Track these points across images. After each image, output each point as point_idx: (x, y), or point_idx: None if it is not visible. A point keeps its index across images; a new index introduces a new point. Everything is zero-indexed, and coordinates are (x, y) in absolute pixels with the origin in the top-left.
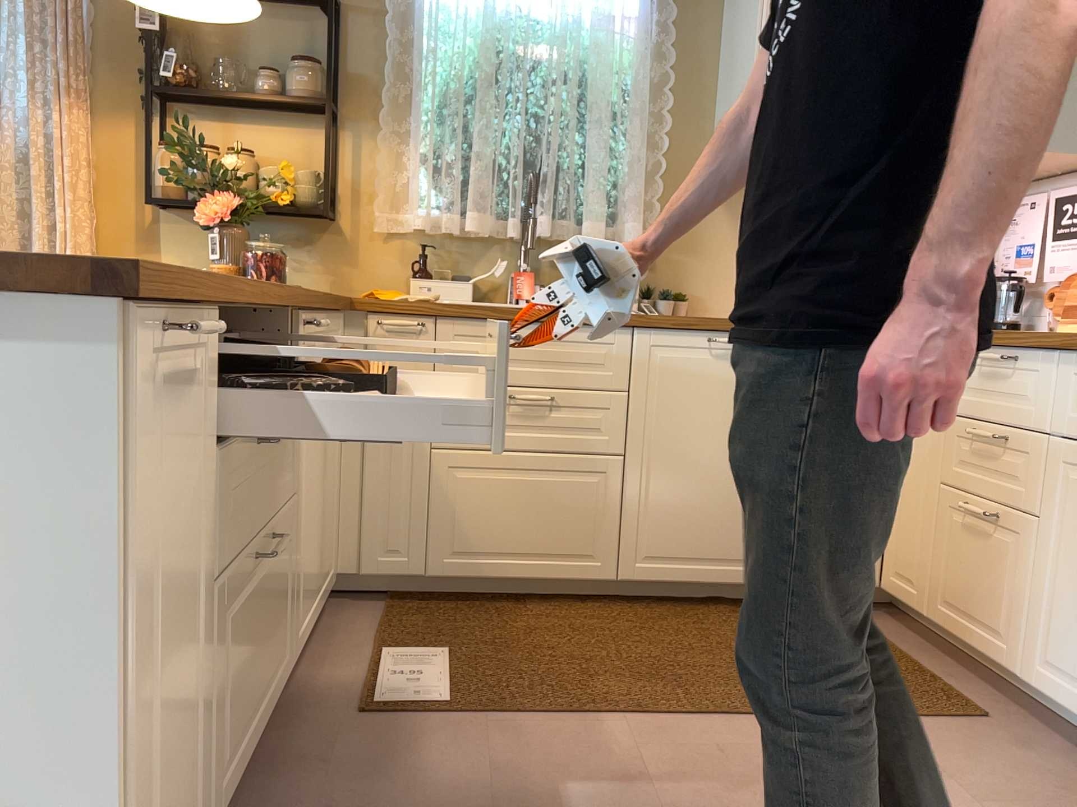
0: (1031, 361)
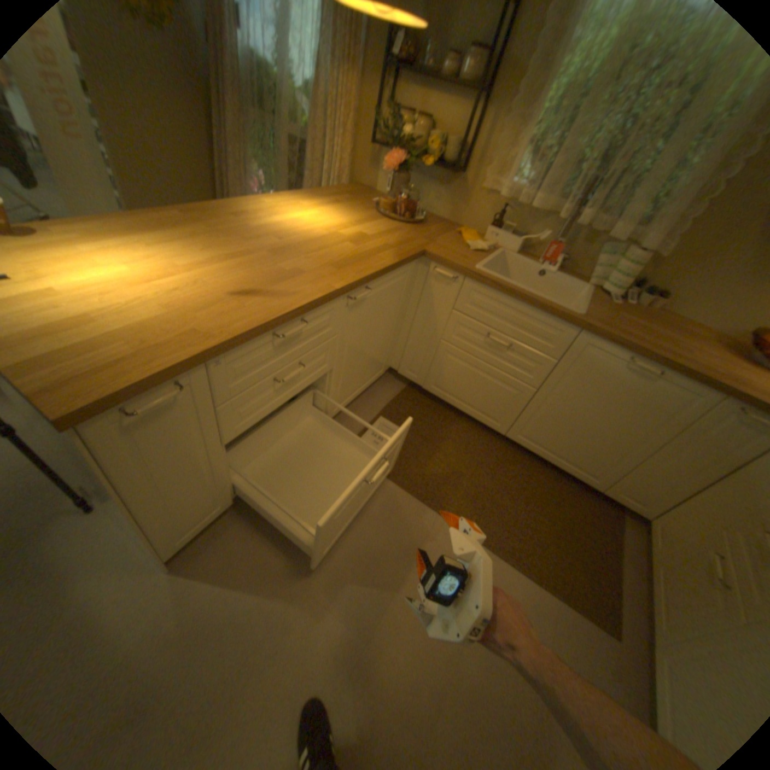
0: None
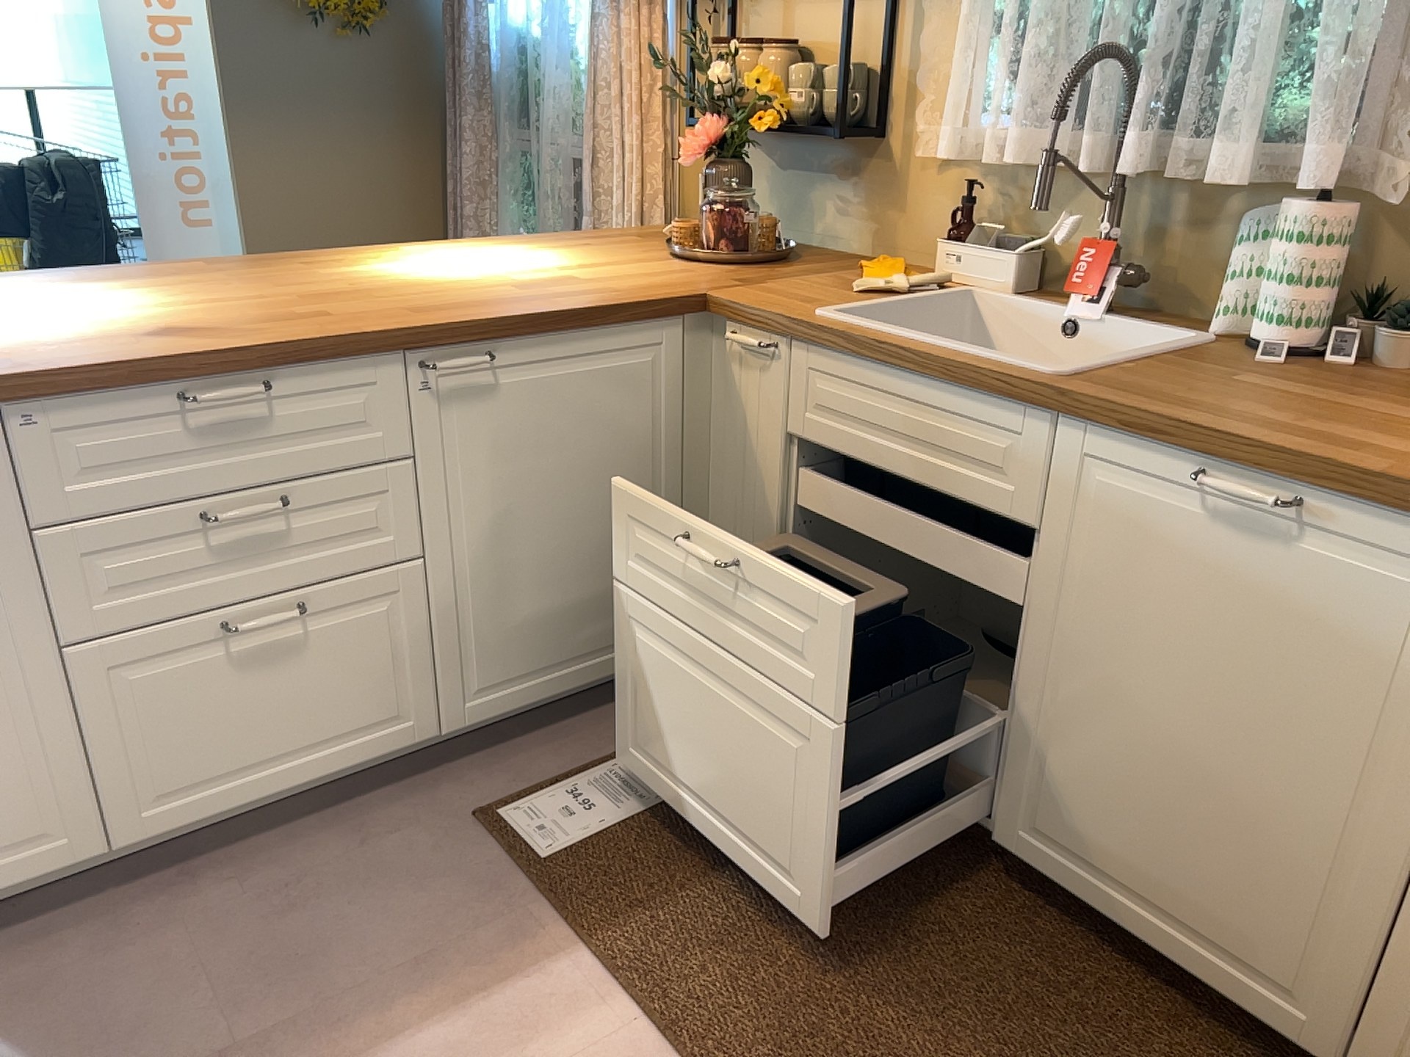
0: None
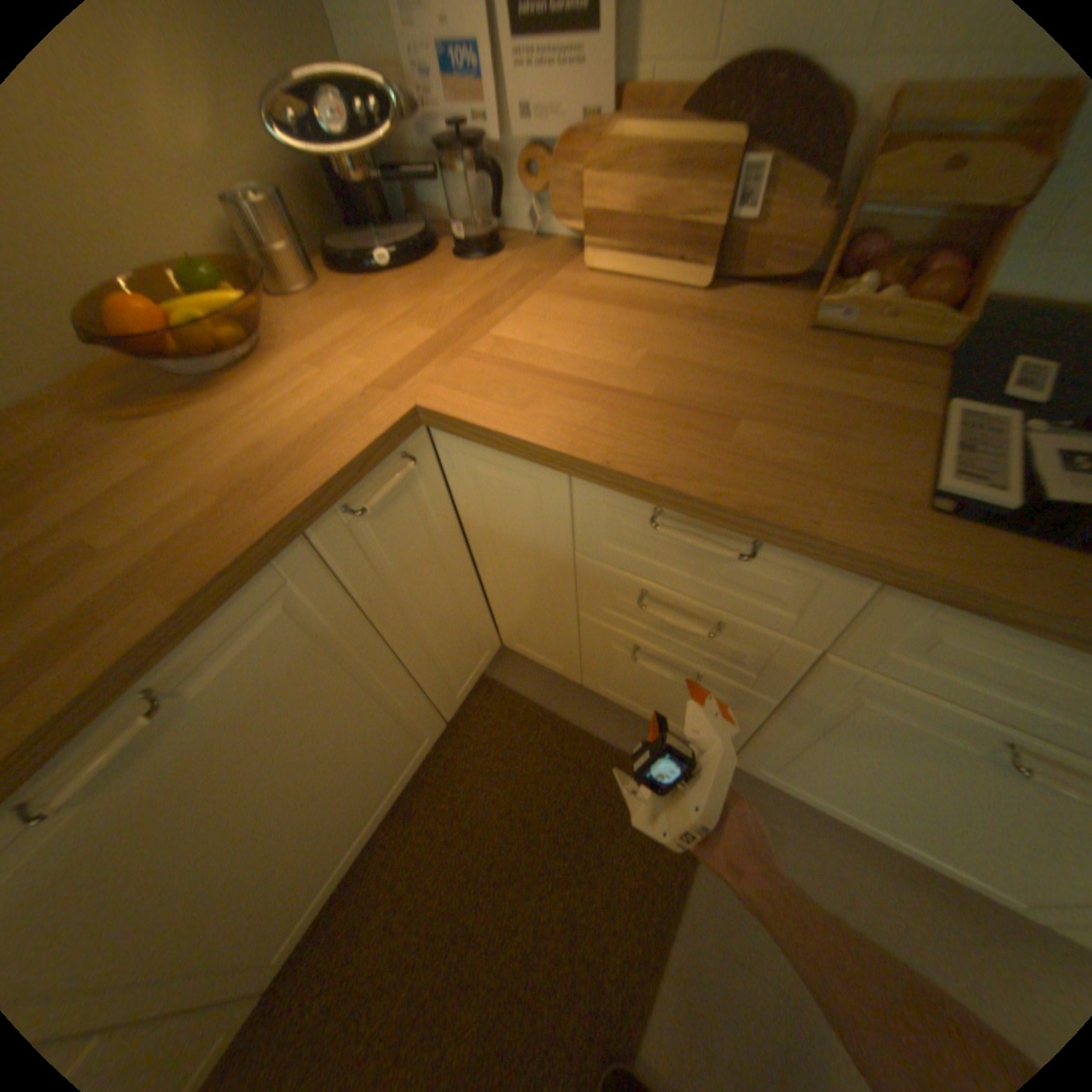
0: (802, 557)
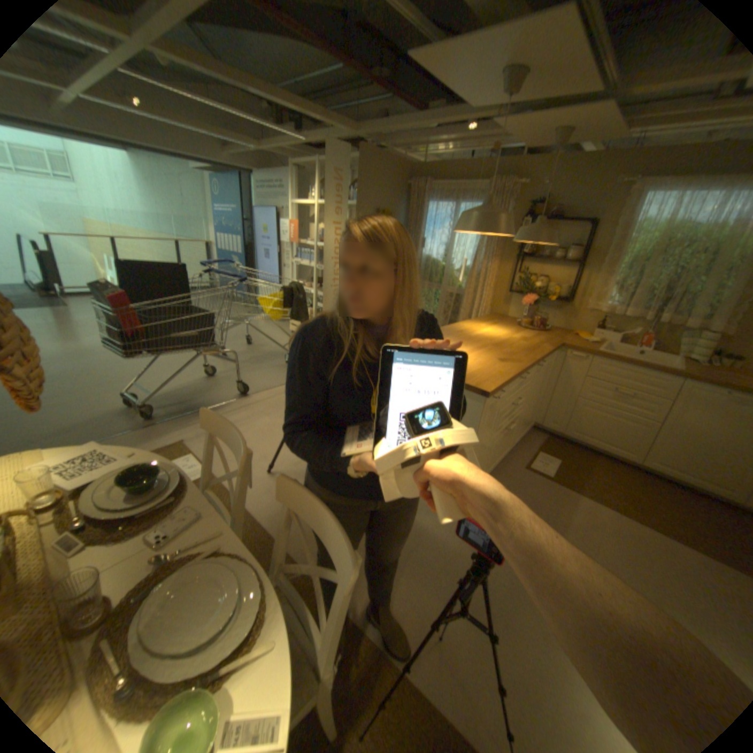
0: None
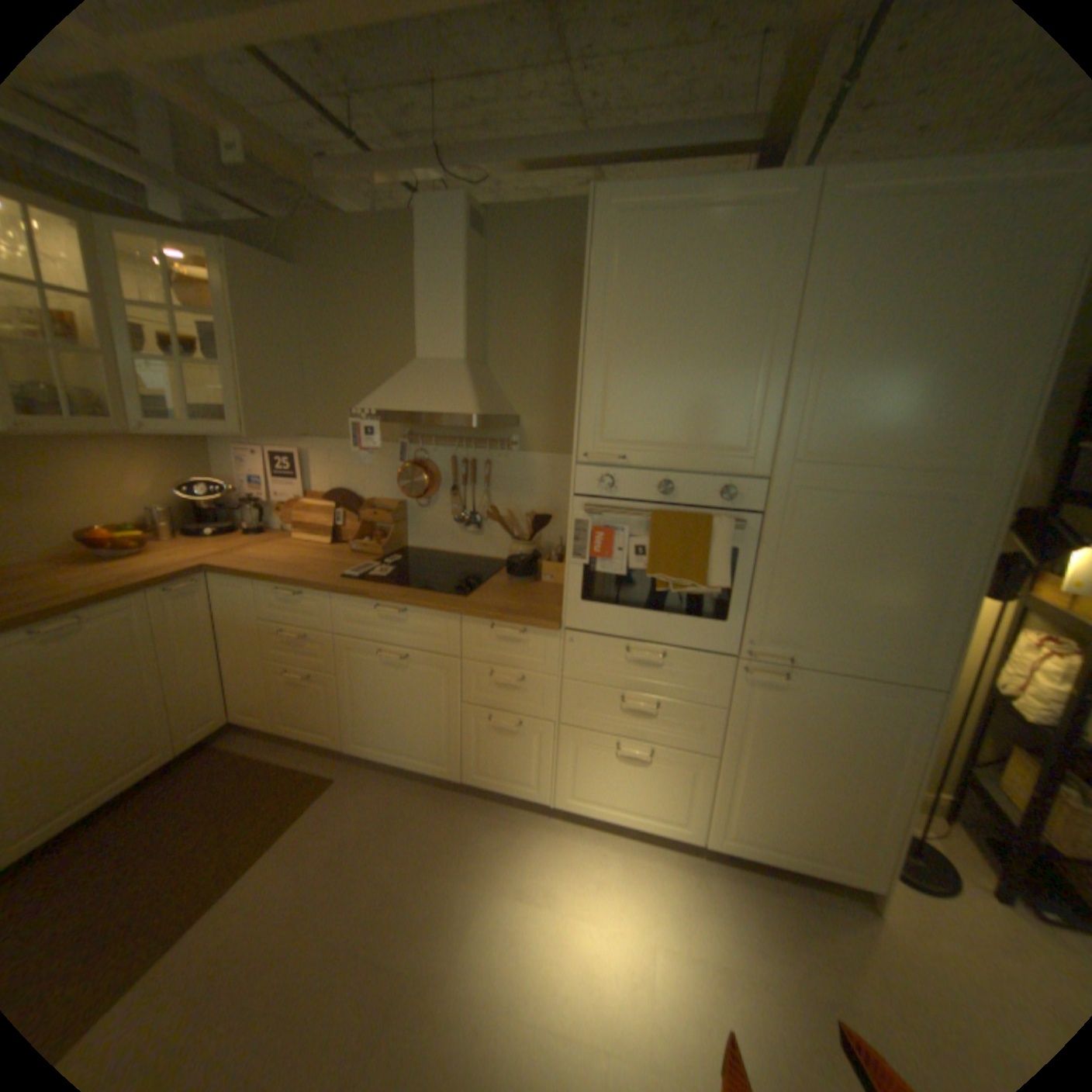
0: (310, 595)
